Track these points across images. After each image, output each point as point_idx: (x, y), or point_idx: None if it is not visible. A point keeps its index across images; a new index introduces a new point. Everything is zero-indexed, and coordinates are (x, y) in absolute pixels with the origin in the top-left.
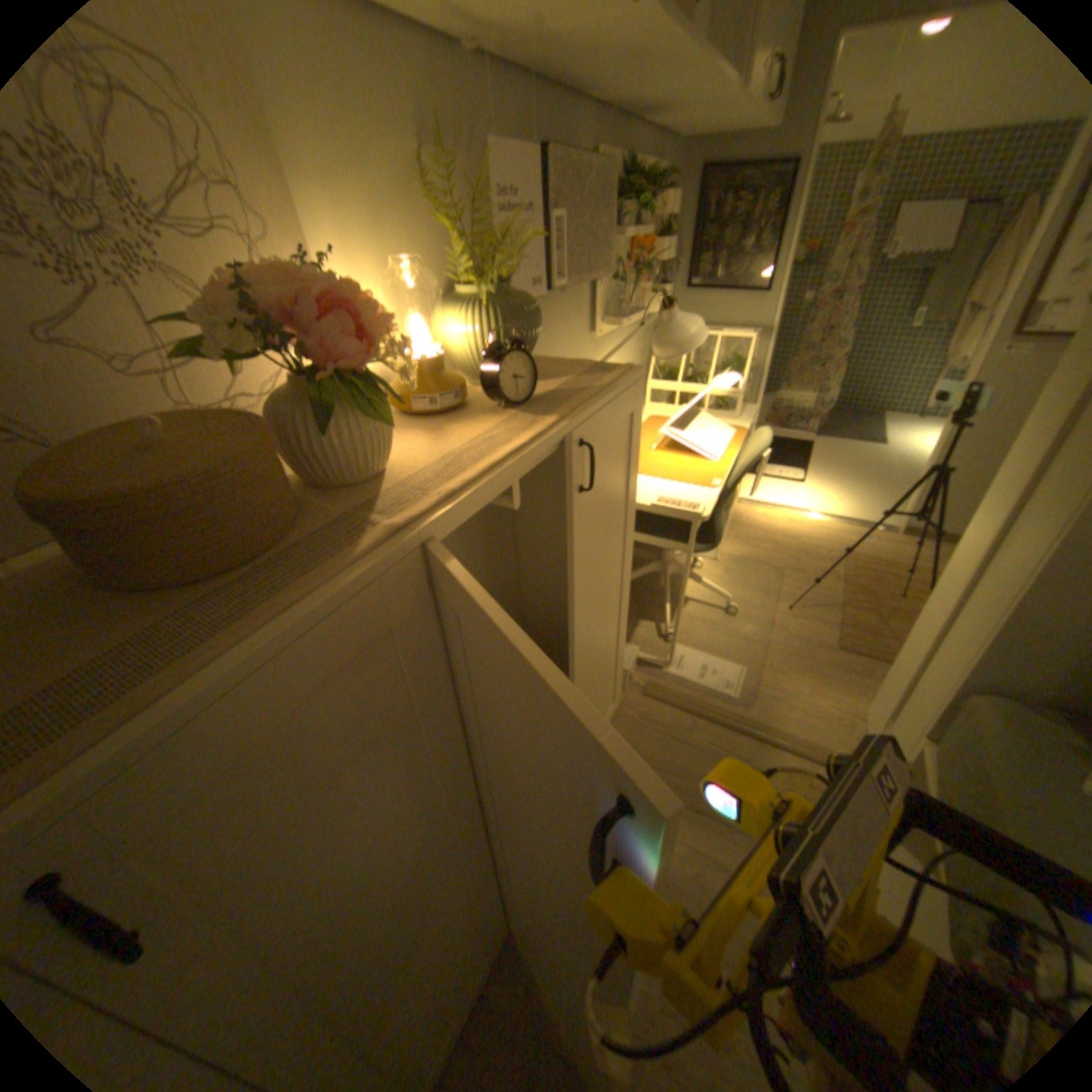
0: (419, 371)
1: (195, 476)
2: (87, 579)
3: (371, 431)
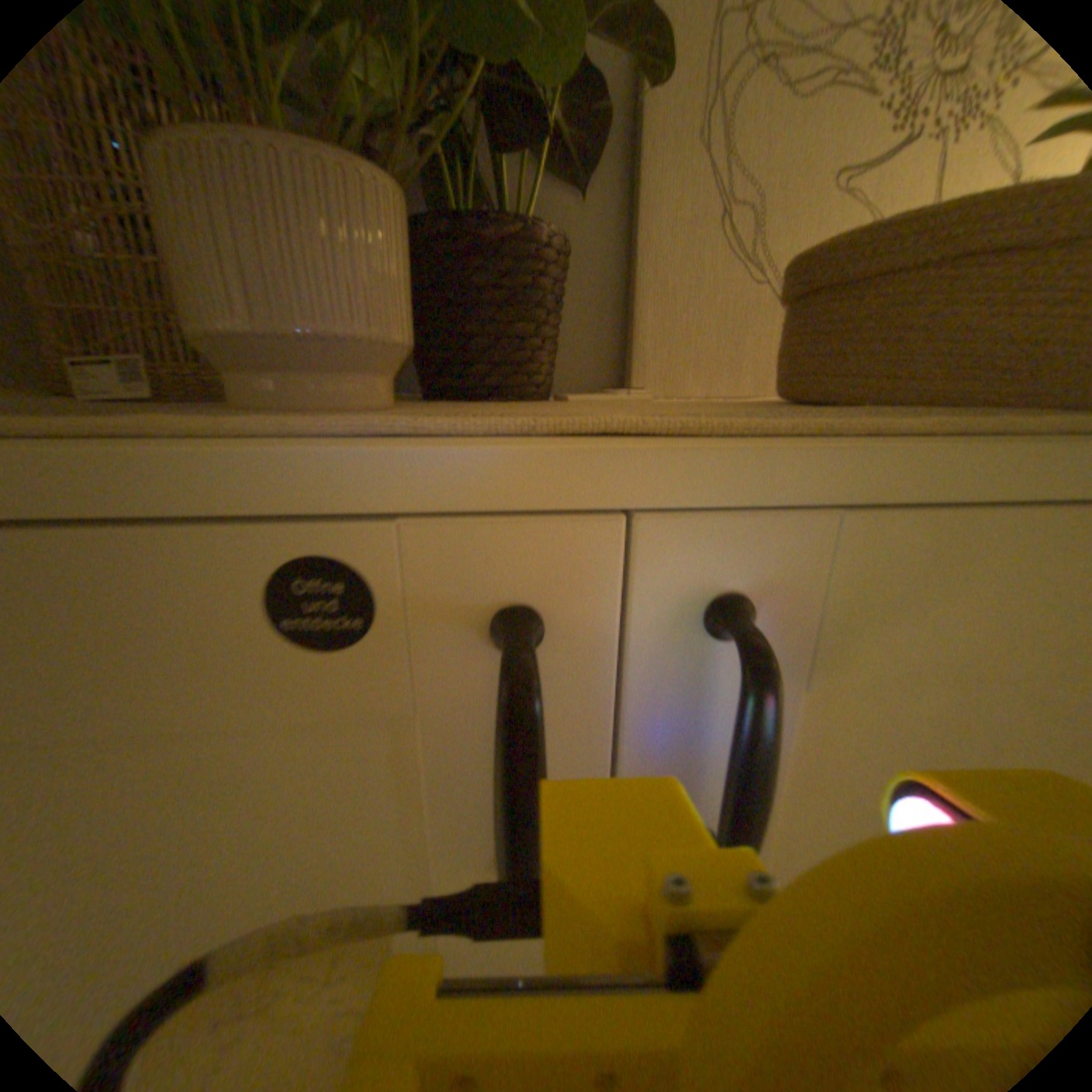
0: None
1: None
2: (798, 392)
3: None
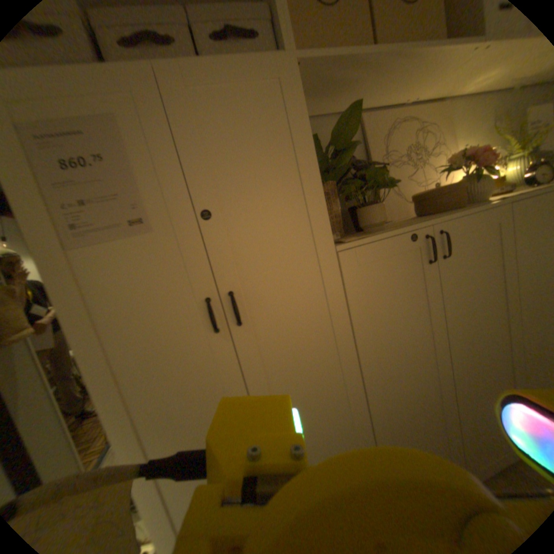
0: (495, 182)
1: (455, 185)
2: (422, 214)
3: (489, 185)
